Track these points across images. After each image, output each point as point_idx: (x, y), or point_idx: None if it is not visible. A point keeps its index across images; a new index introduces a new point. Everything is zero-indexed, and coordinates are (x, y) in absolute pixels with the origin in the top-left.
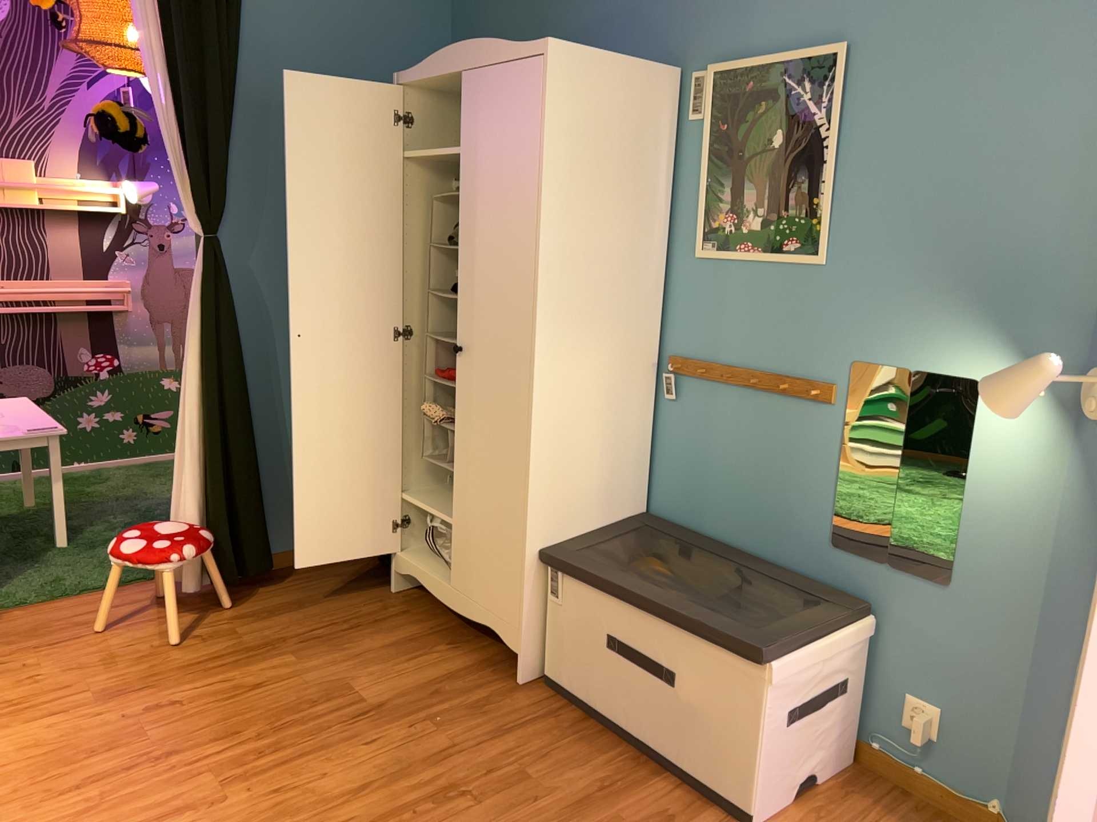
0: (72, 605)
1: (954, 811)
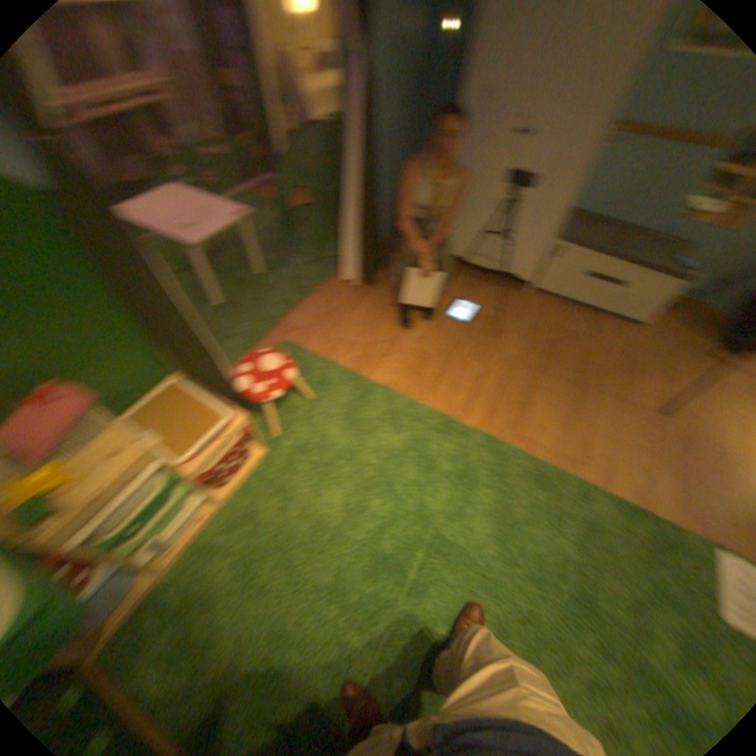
0: (315, 304)
1: (687, 305)
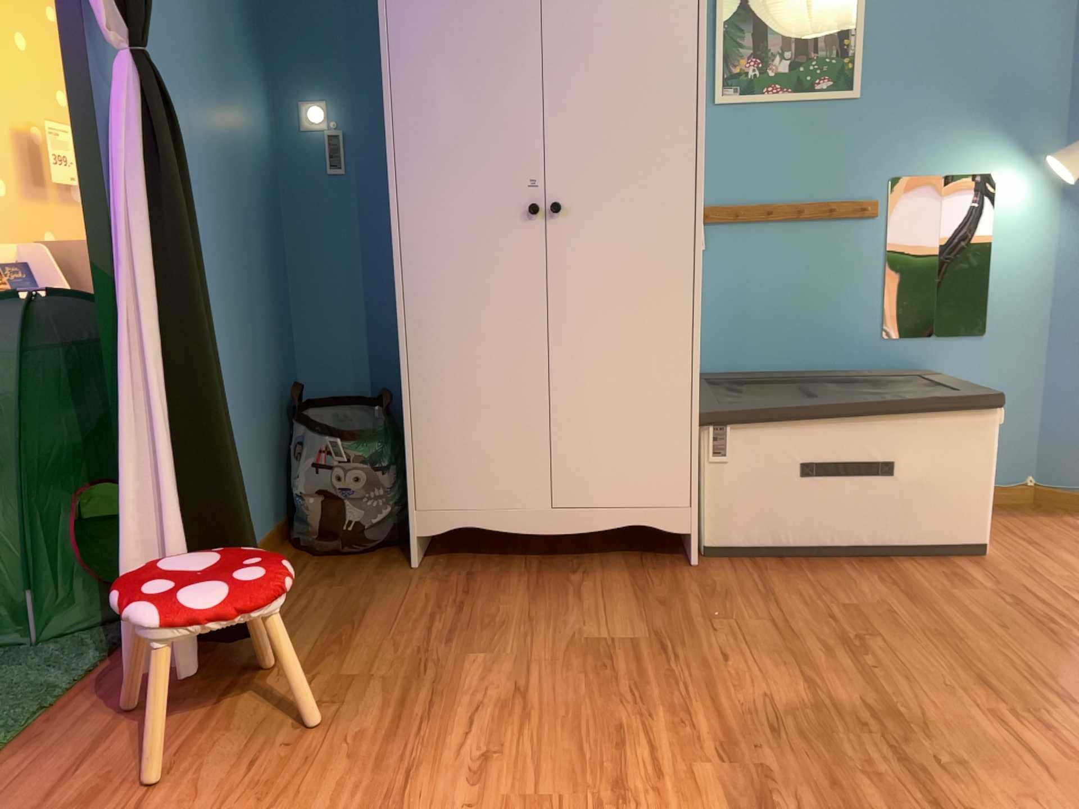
0: None
1: (1006, 500)
